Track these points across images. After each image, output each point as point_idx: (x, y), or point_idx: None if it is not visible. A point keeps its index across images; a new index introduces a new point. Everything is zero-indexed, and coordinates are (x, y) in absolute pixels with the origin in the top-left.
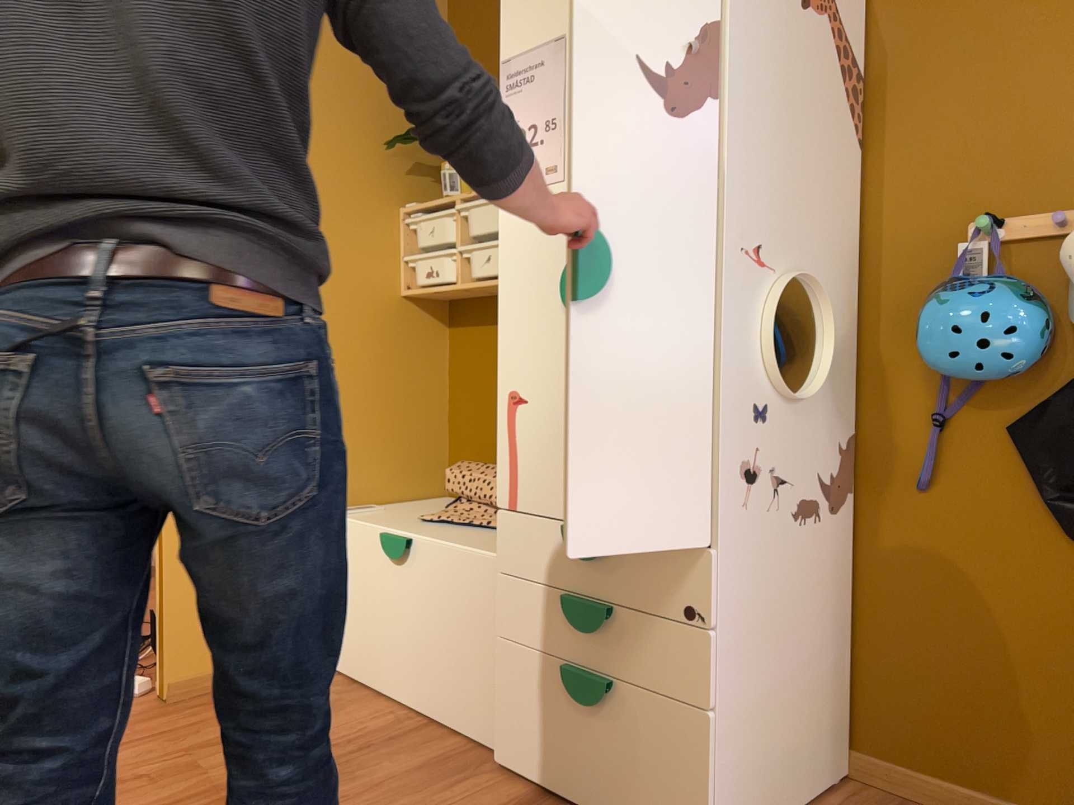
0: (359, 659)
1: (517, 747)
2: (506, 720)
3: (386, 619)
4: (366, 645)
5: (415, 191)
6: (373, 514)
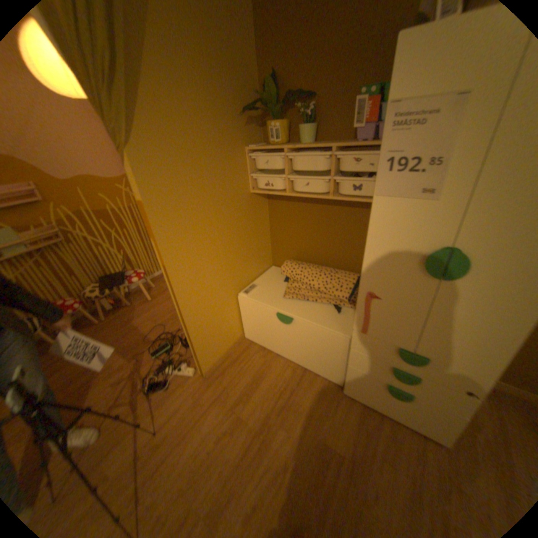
0: (266, 342)
1: (356, 393)
2: (351, 386)
3: (280, 336)
4: (270, 340)
5: (249, 134)
6: (259, 291)
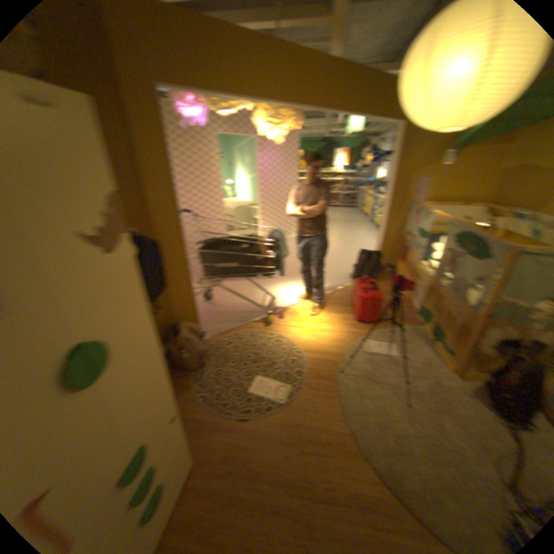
0: None
1: None
2: None
3: None
4: None
5: None
6: None
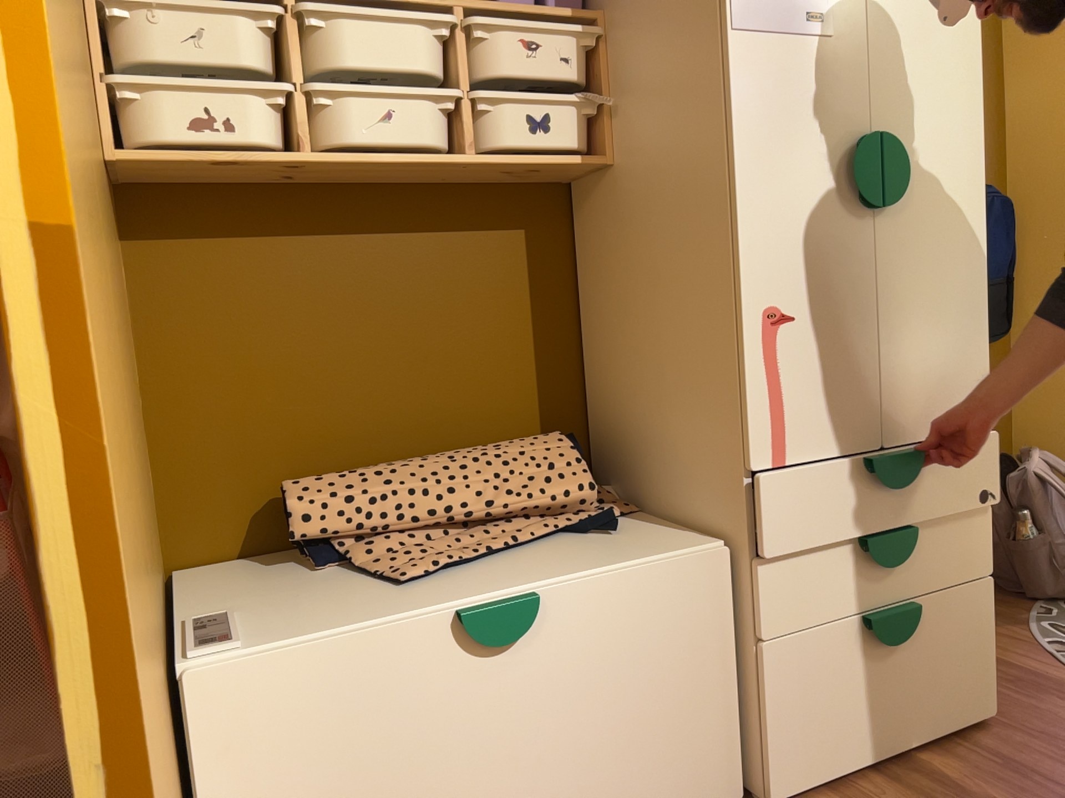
0: None
1: (807, 756)
2: (790, 735)
3: (475, 767)
4: None
5: None
6: (271, 621)
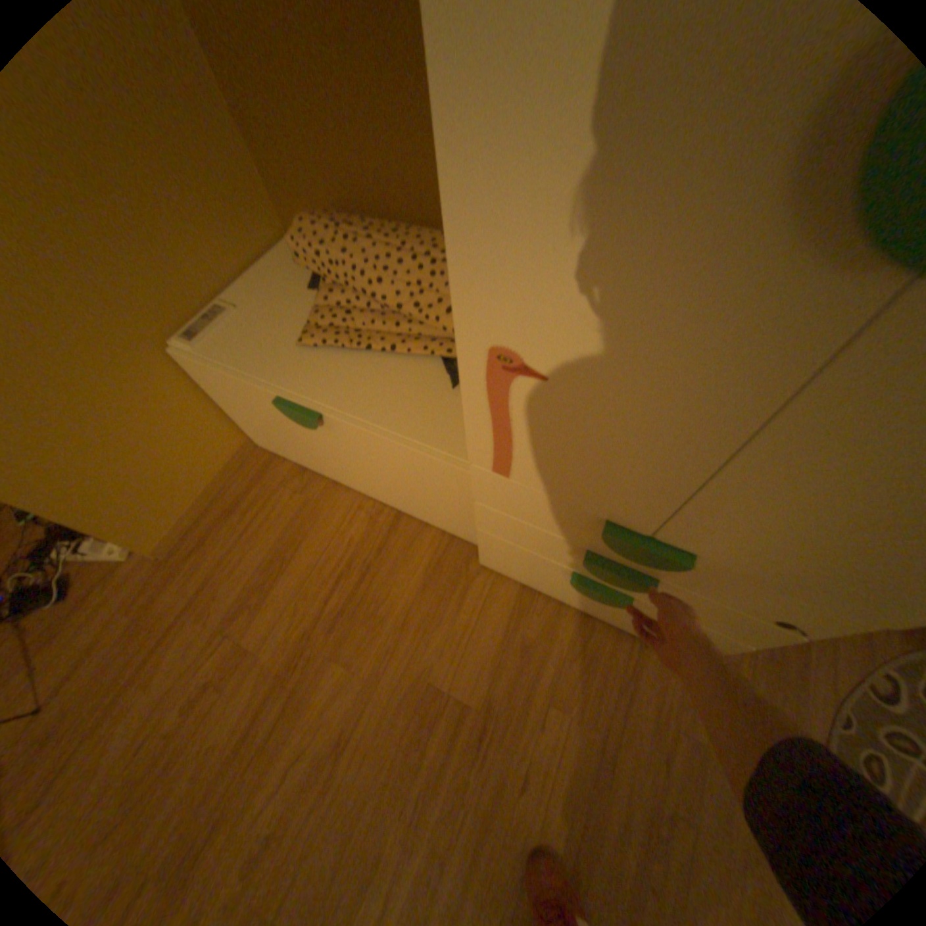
0: (302, 459)
1: (505, 569)
2: (493, 558)
3: (319, 451)
4: (305, 456)
5: None
6: (232, 330)
